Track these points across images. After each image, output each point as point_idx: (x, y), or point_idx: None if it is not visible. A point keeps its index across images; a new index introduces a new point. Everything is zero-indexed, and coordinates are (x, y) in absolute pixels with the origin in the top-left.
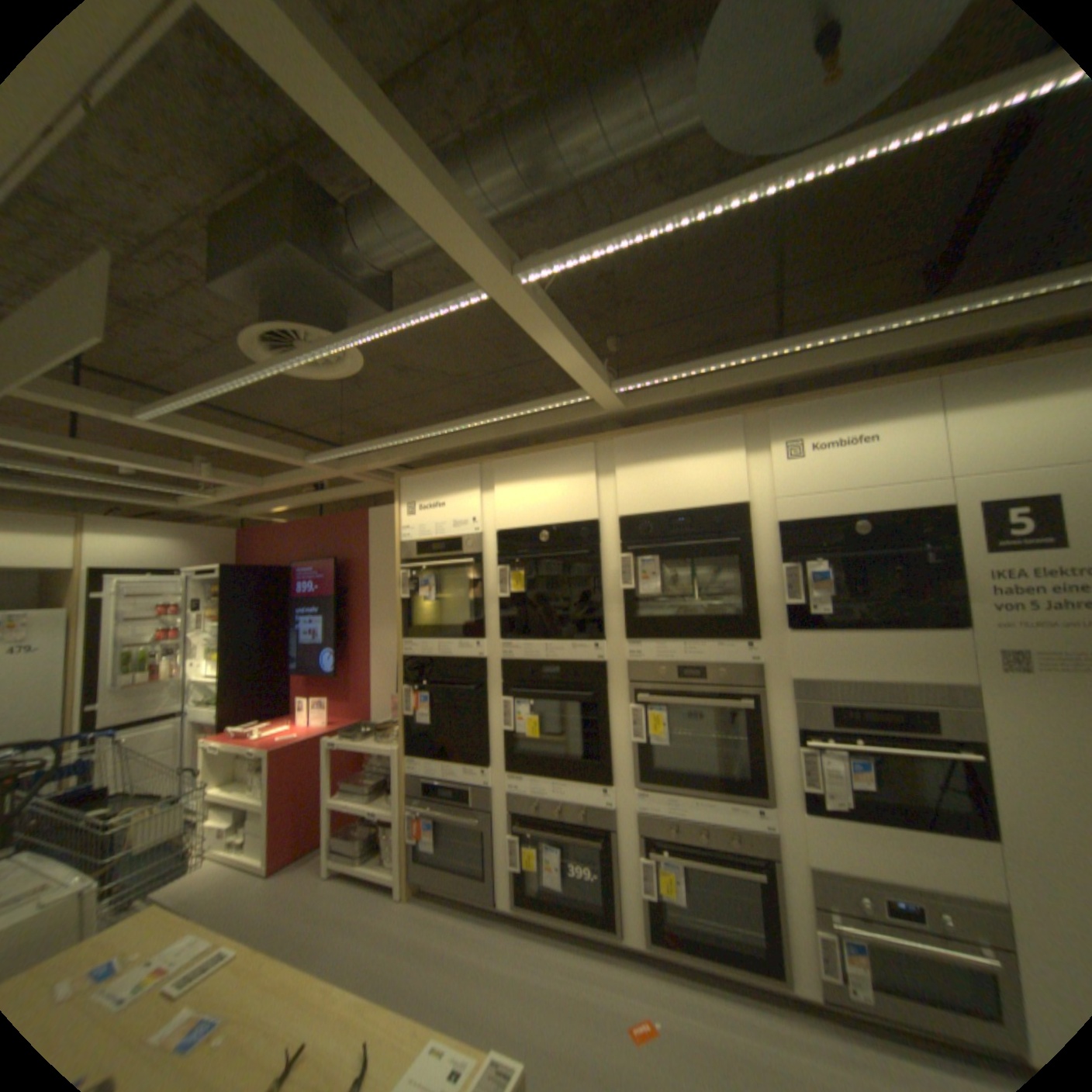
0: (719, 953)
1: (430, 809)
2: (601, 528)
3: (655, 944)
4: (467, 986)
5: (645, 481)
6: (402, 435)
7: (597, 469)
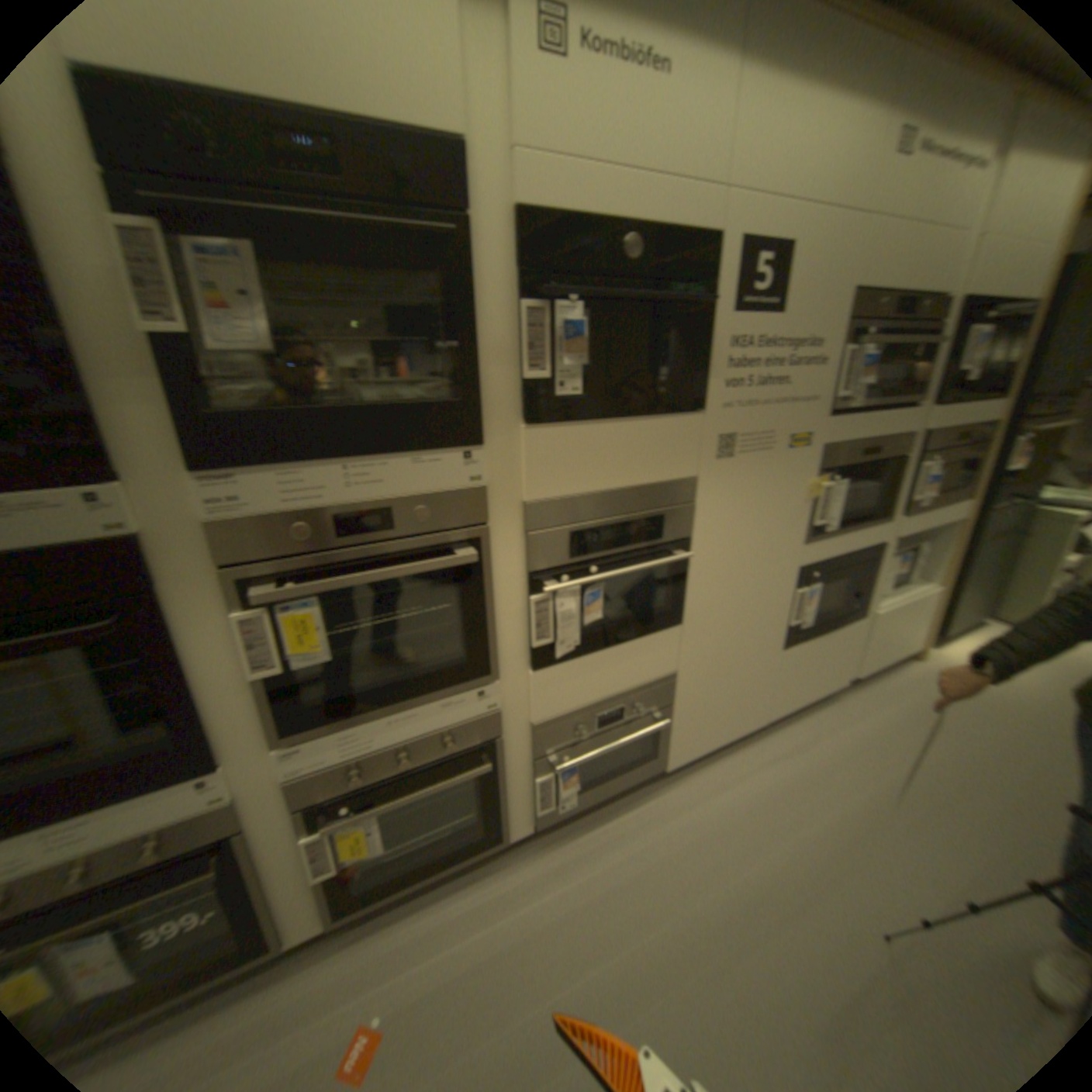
0: (423, 867)
1: None
2: None
3: (331, 917)
4: None
5: None
6: None
7: None
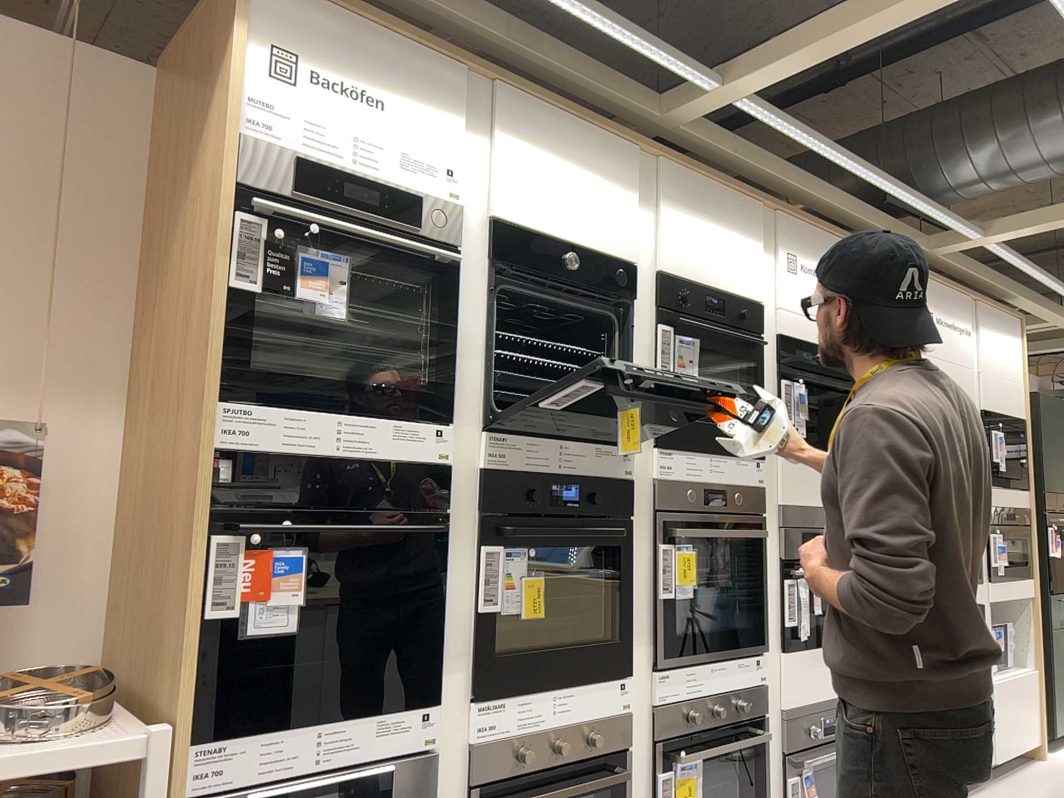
0: None
1: None
2: (632, 281)
3: None
4: None
5: (682, 240)
6: None
7: (633, 197)
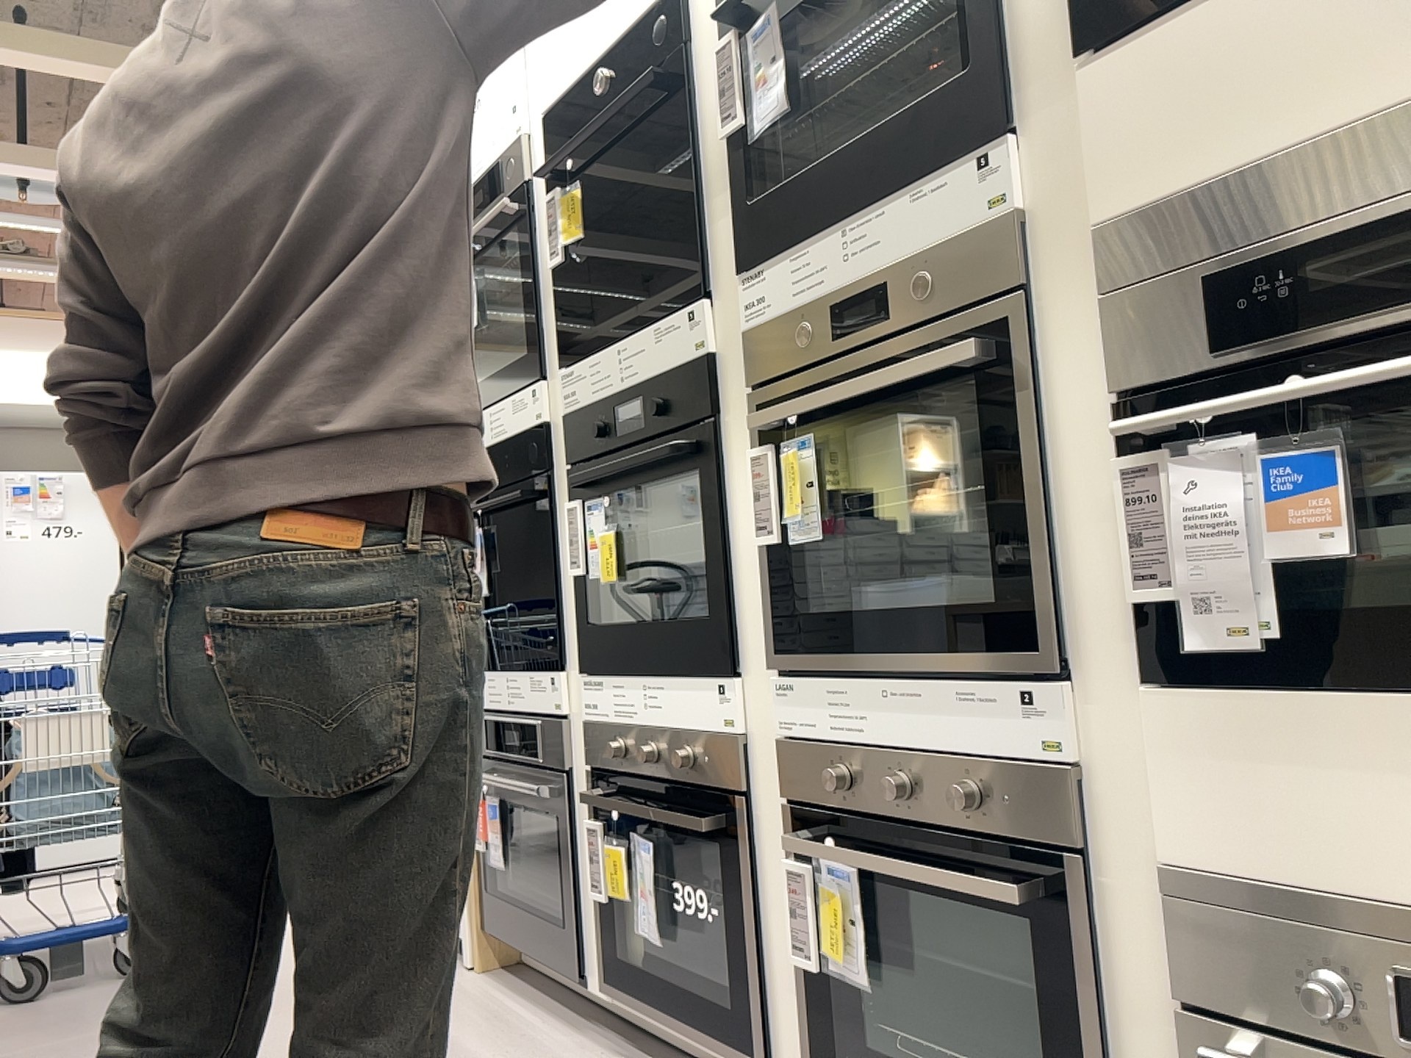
0: None
1: (497, 770)
2: None
3: None
4: None
5: None
6: None
7: None
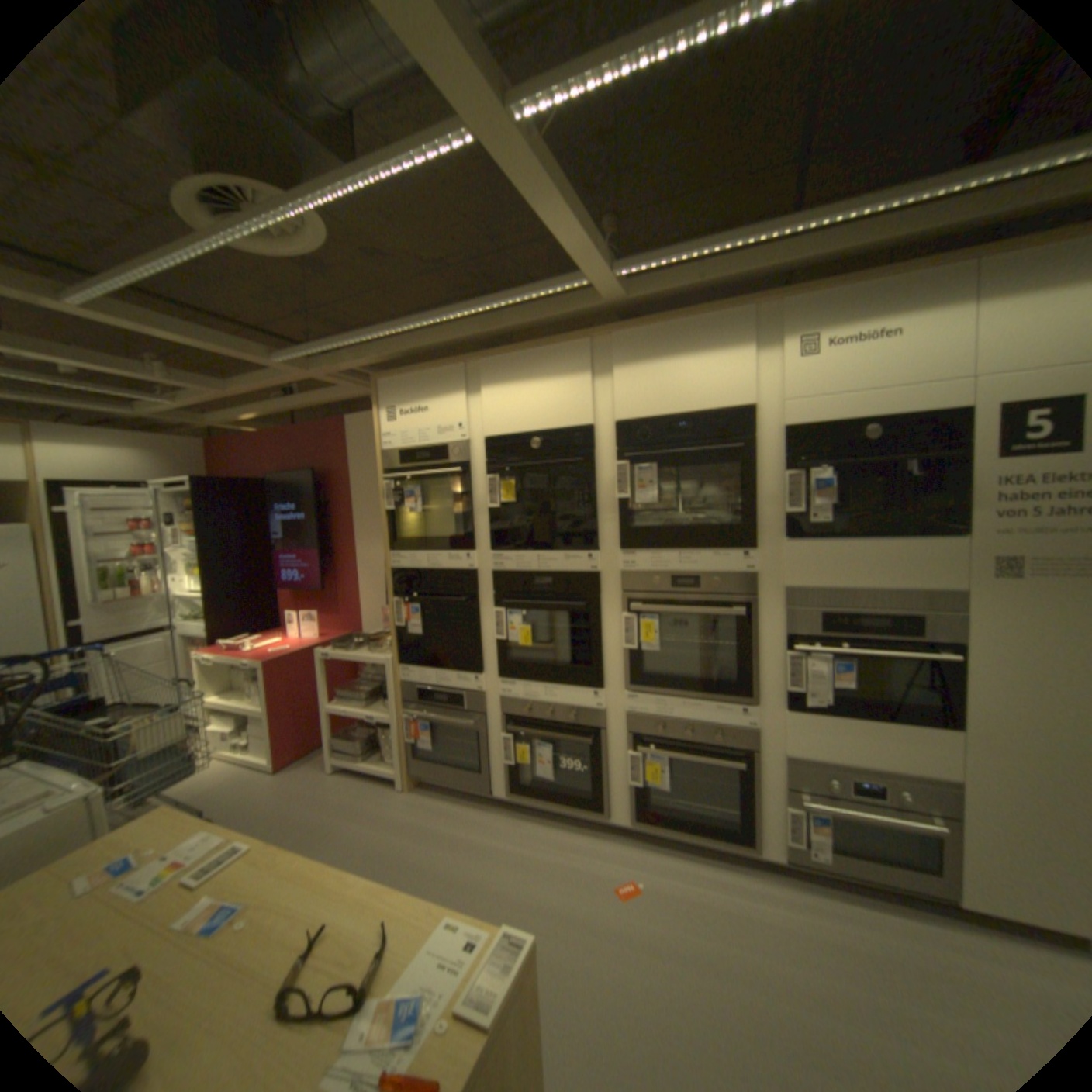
0: (697, 827)
1: (426, 712)
2: (596, 434)
3: (638, 821)
4: (468, 859)
5: (645, 381)
6: (376, 328)
7: (593, 369)
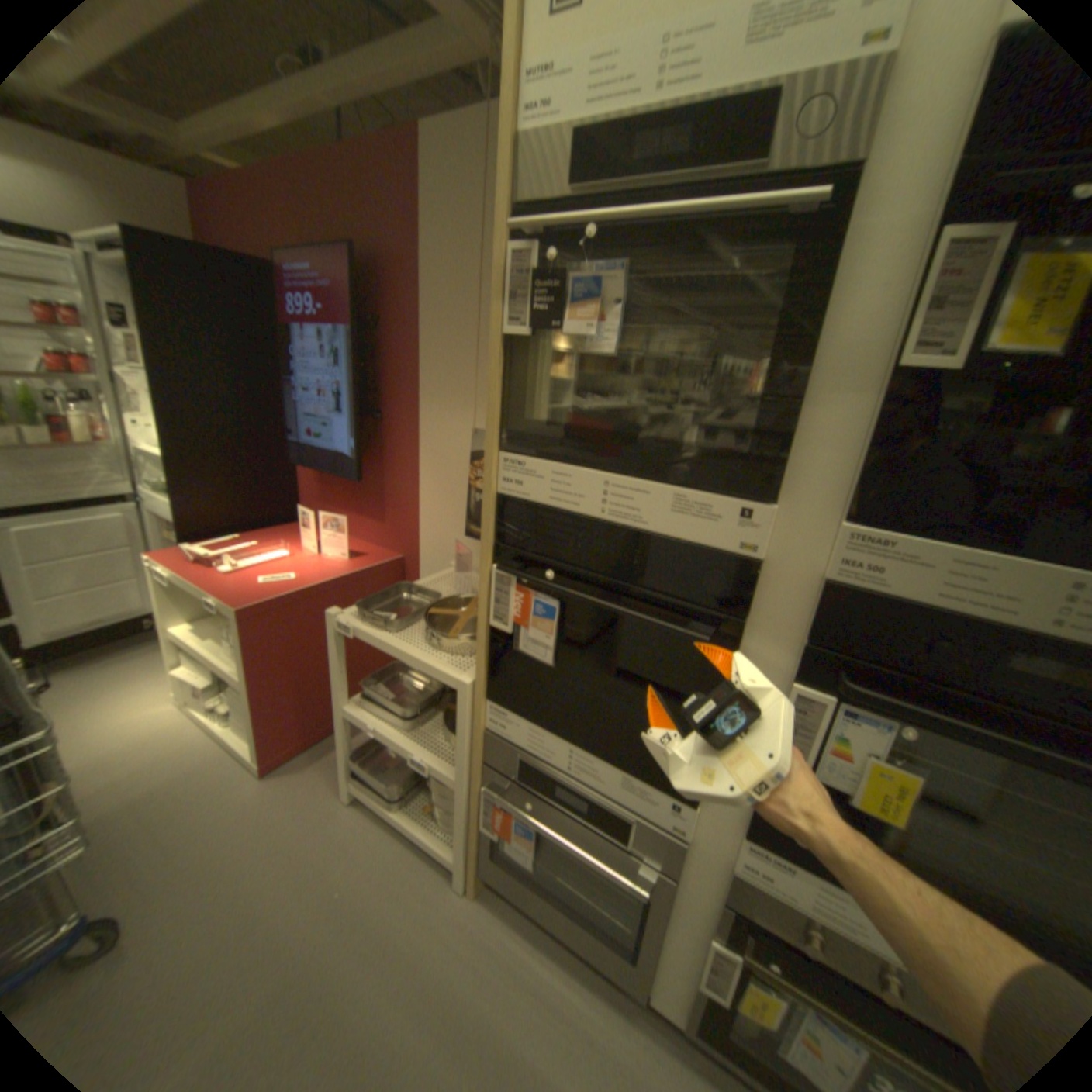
0: None
1: (535, 802)
2: None
3: None
4: None
5: None
6: None
7: None
